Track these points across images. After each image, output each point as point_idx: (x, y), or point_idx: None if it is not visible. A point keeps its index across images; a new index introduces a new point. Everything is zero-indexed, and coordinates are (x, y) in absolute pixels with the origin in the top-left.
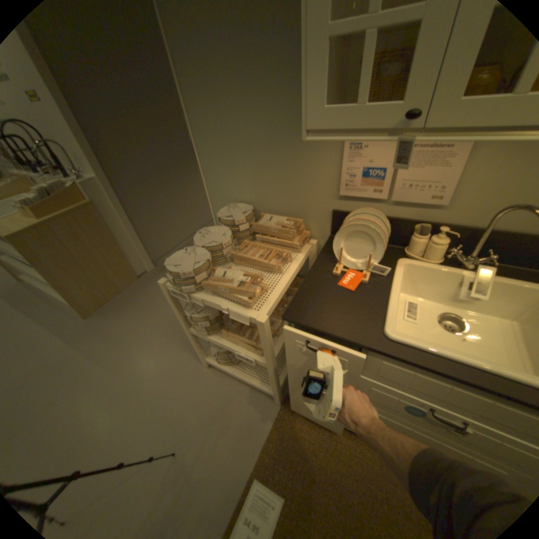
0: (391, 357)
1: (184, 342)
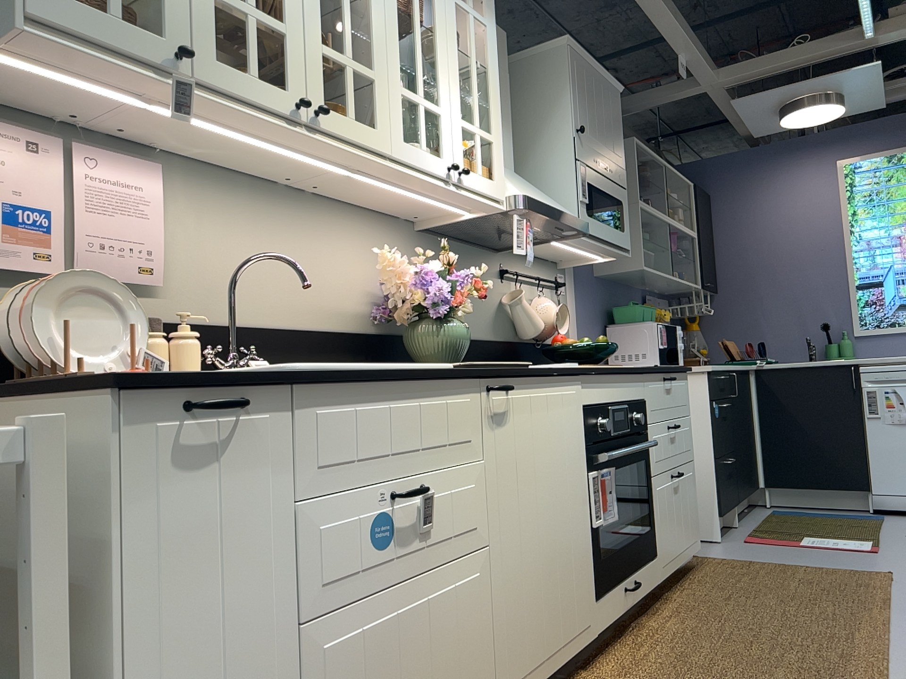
0: (323, 375)
1: None
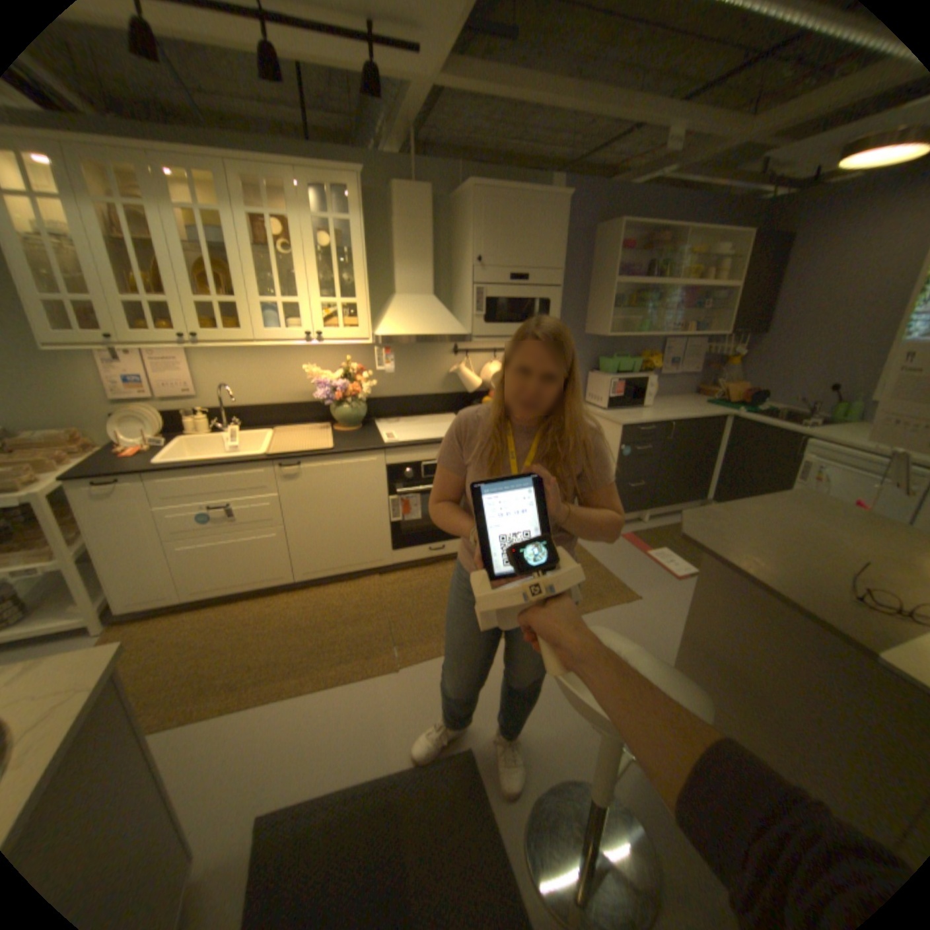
0: (155, 471)
1: None
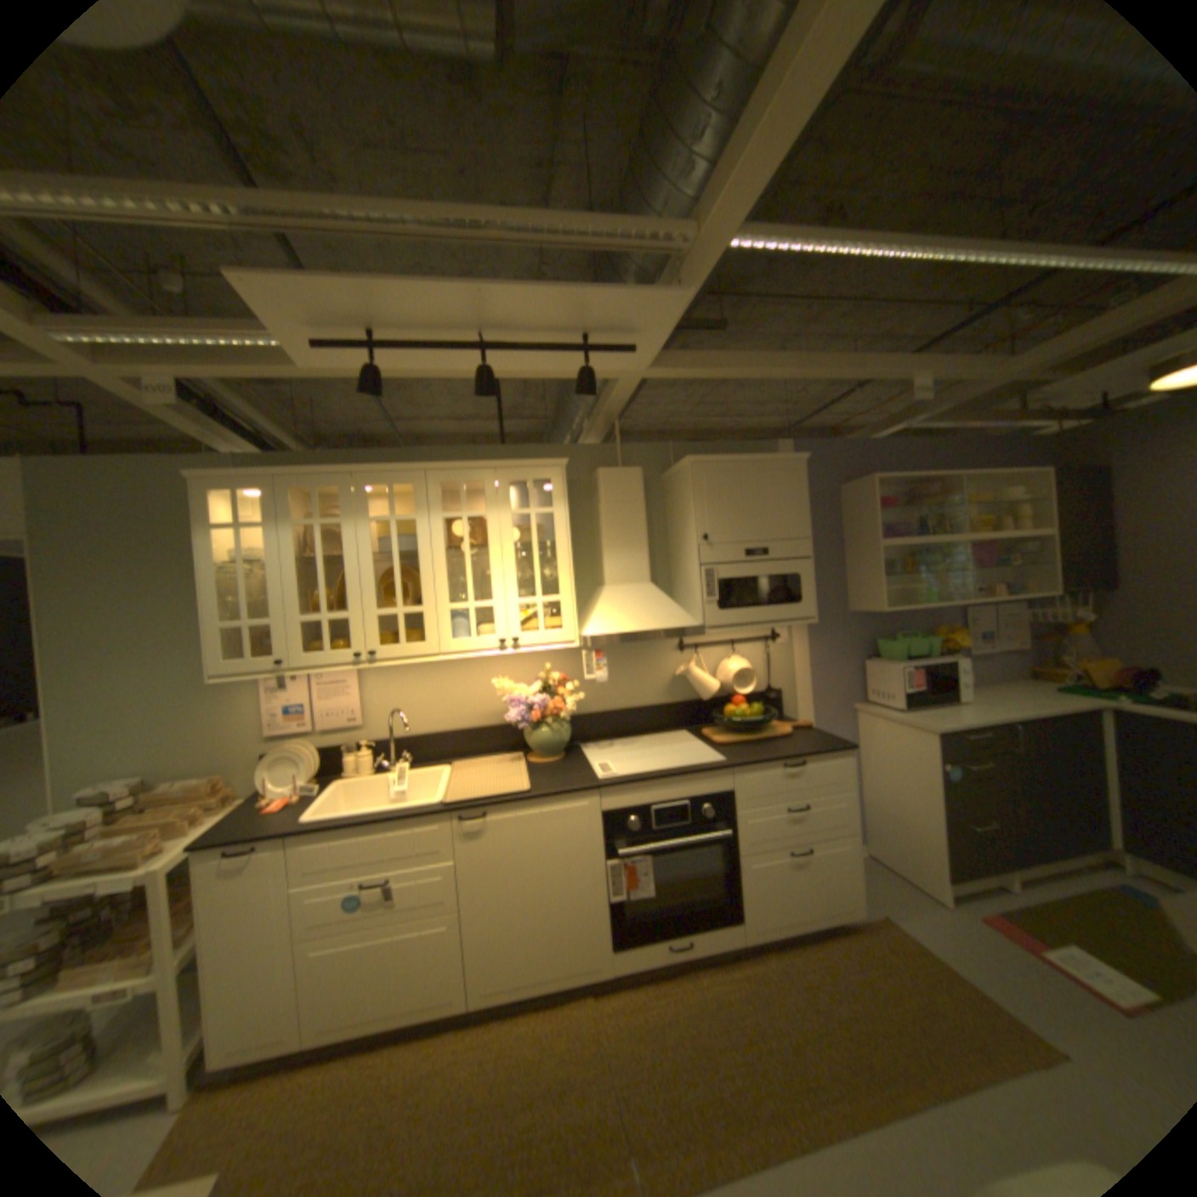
0: (302, 832)
1: None
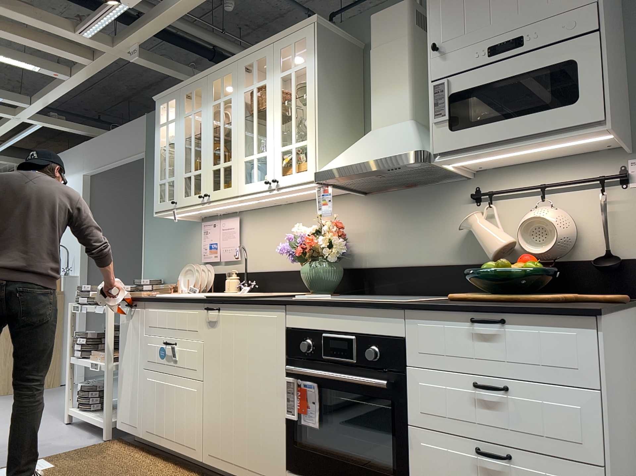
0: (148, 299)
1: (62, 413)
